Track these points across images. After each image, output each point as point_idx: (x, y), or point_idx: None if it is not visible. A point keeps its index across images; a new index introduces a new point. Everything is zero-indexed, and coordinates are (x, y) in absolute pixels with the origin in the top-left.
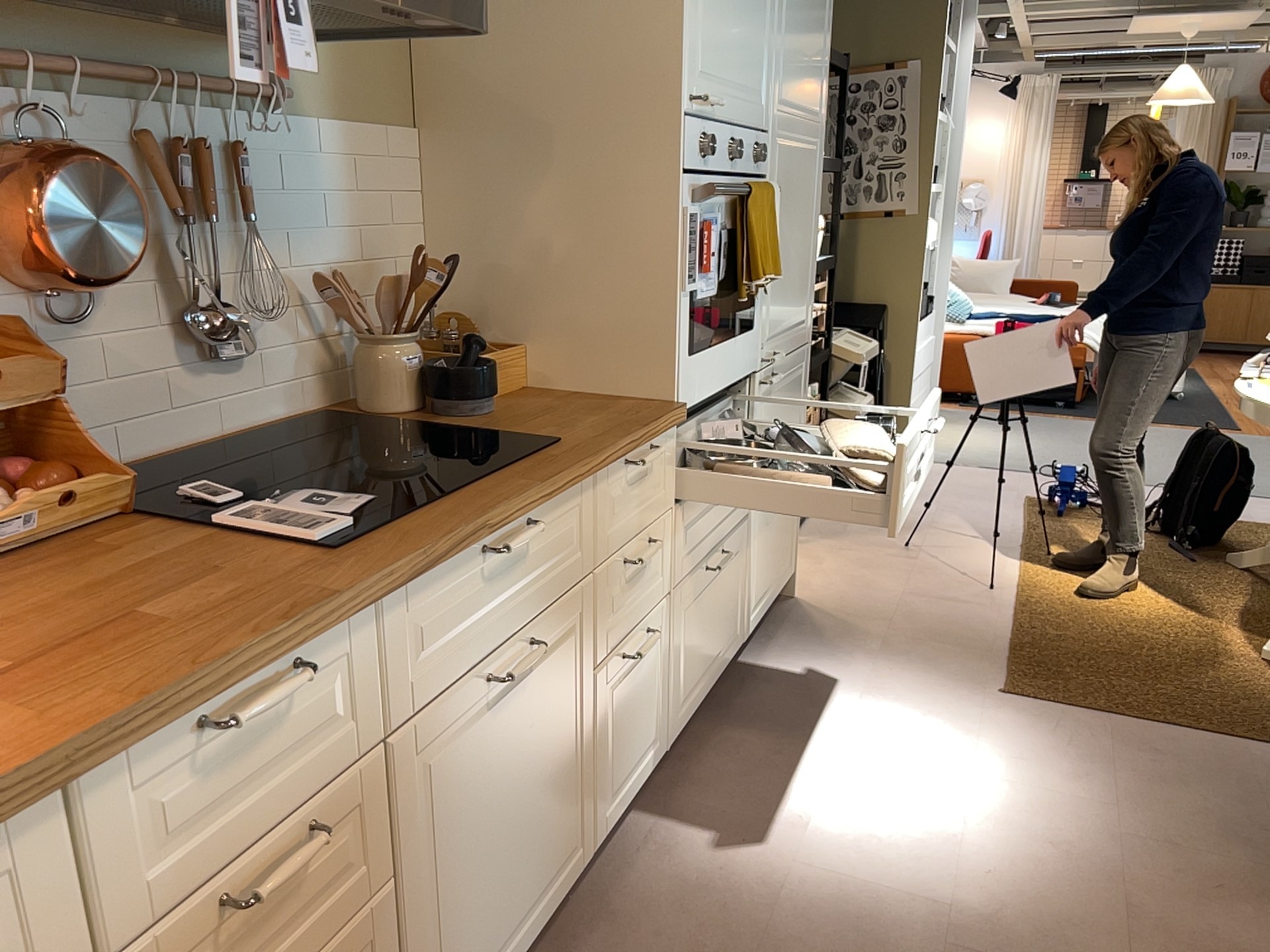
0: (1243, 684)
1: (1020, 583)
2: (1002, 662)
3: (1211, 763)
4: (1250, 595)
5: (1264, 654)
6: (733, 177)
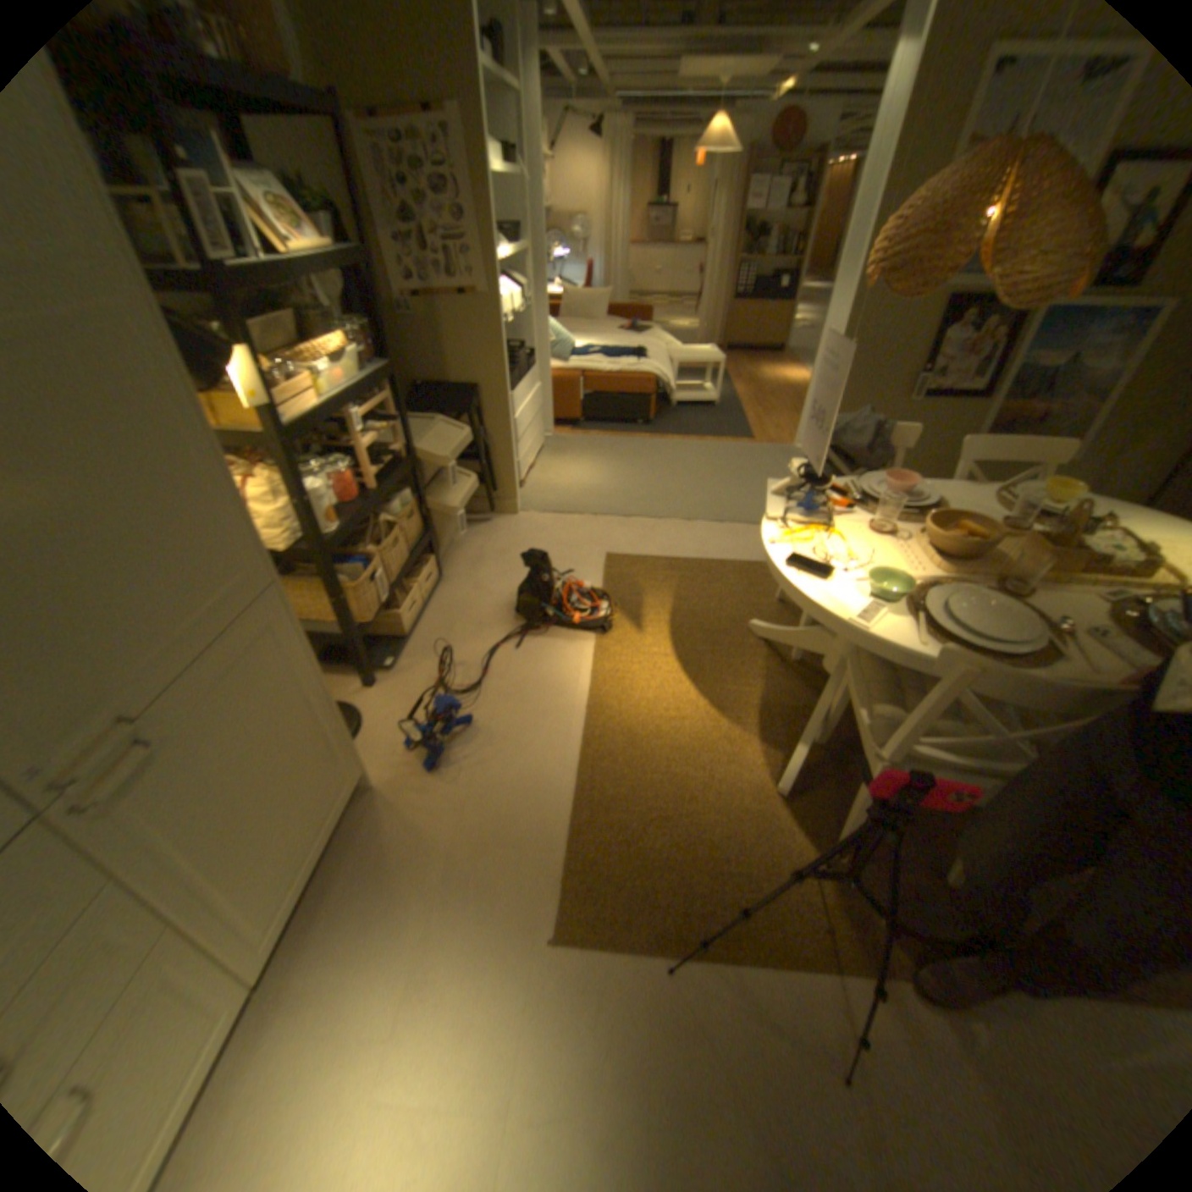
0: (768, 844)
1: (592, 705)
2: (561, 873)
3: (744, 1037)
4: (770, 677)
5: (783, 781)
6: None
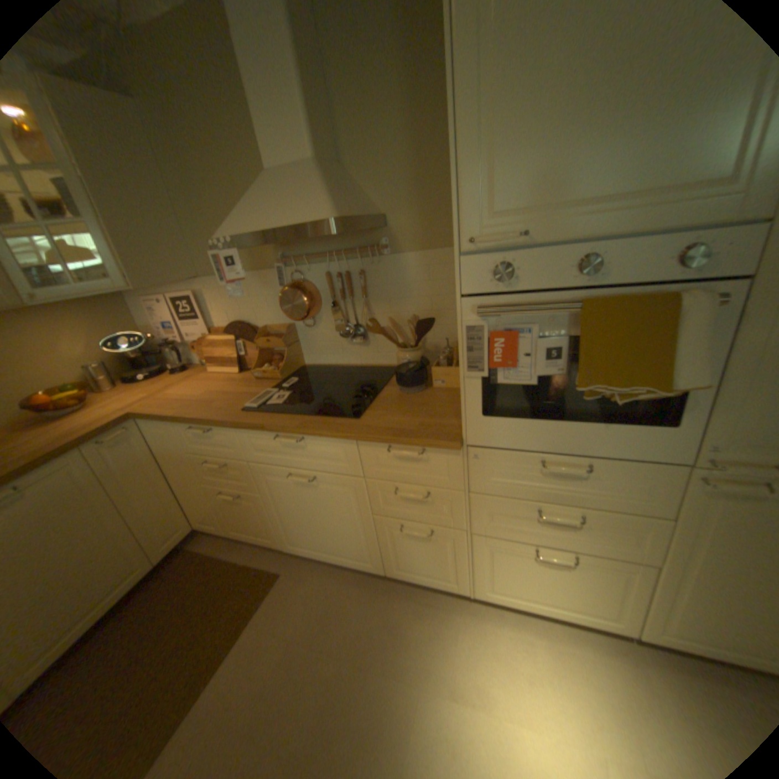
0: None
1: None
2: None
3: None
4: None
5: None
6: (591, 287)
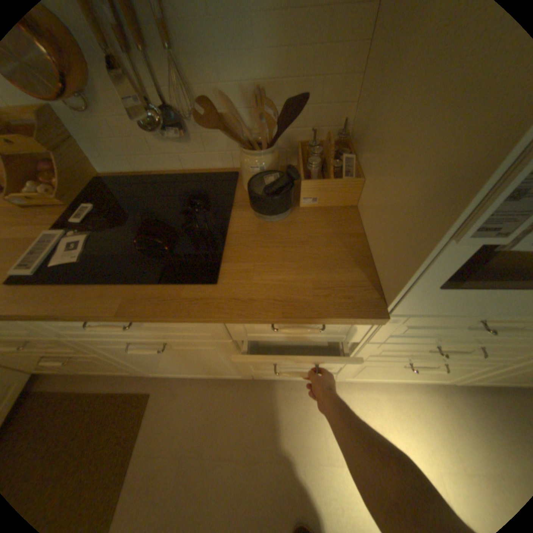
0: None
1: None
2: None
3: None
4: None
5: None
6: None
